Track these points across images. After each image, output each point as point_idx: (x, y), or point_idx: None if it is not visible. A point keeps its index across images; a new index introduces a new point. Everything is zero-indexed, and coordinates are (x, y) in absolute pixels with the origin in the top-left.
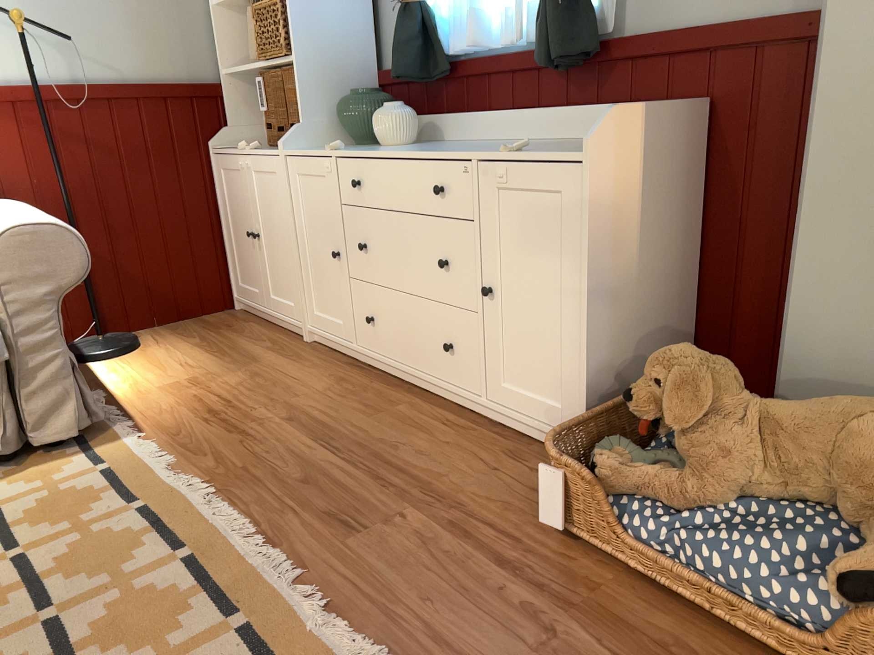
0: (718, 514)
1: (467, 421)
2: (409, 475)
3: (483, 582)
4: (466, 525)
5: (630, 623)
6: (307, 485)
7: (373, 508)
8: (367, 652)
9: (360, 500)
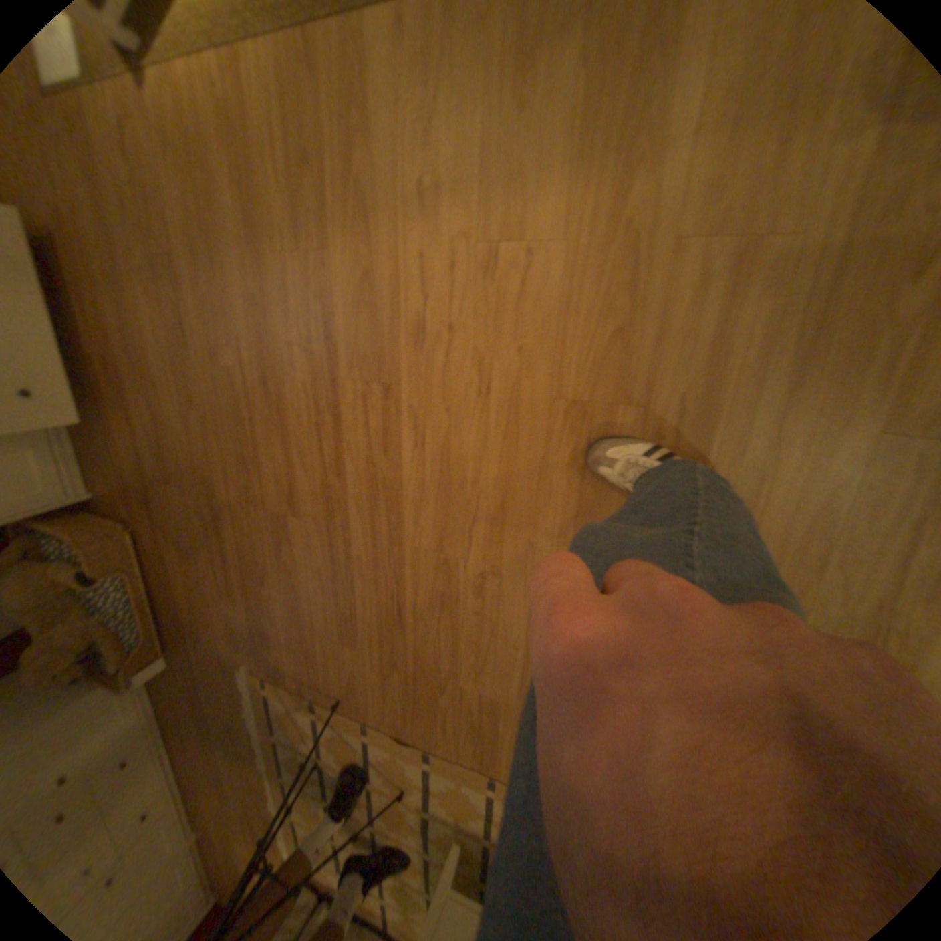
0: (96, 617)
1: (154, 718)
2: (190, 723)
3: (193, 669)
4: (185, 688)
5: (165, 618)
6: (225, 759)
7: (209, 726)
8: (234, 690)
9: (212, 733)
